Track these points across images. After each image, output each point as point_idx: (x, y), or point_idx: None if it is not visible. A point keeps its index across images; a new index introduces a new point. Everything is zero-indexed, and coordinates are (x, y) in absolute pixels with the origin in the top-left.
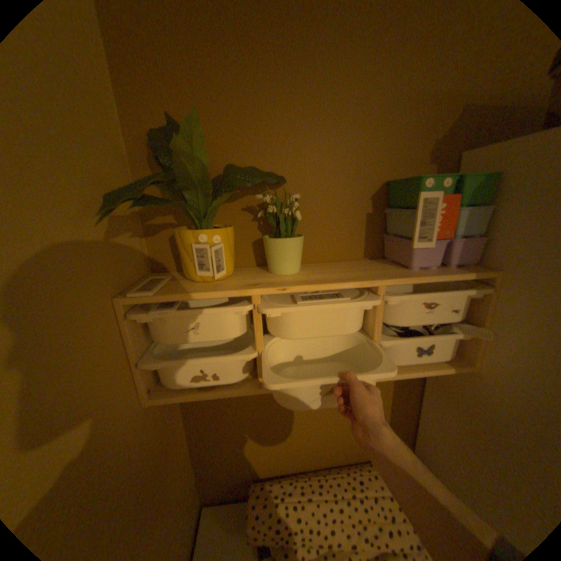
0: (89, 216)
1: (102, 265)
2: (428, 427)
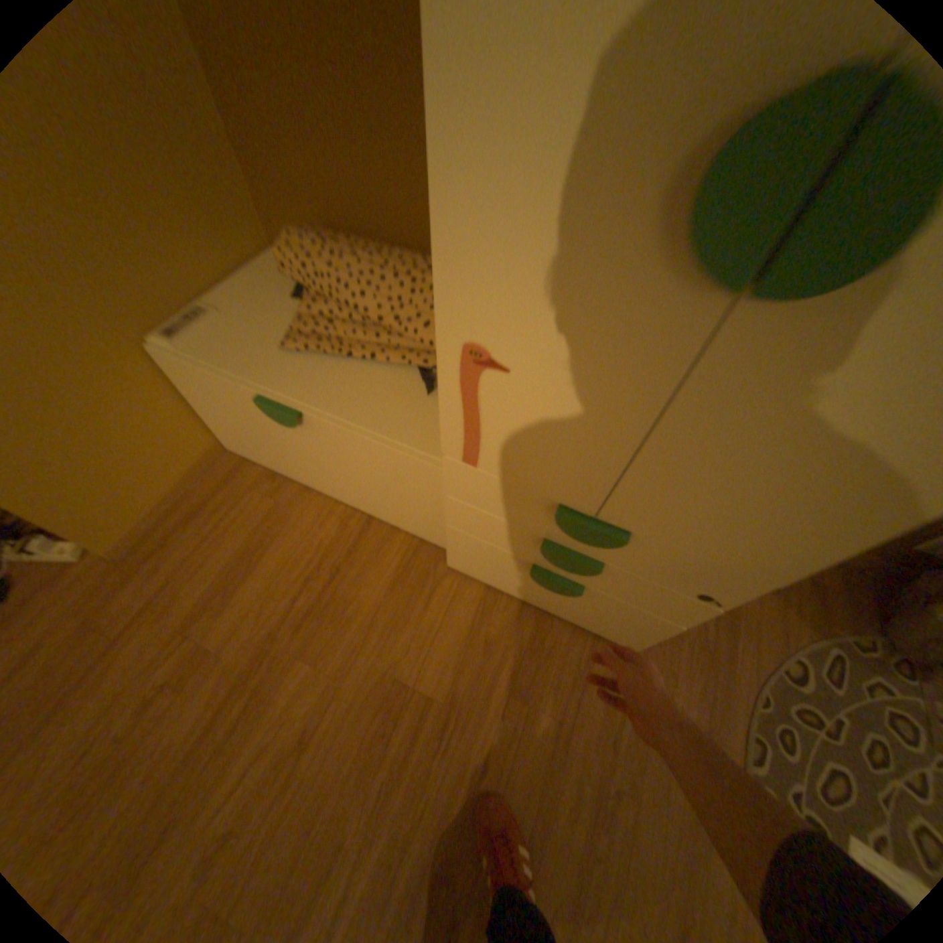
0: None
1: None
2: None
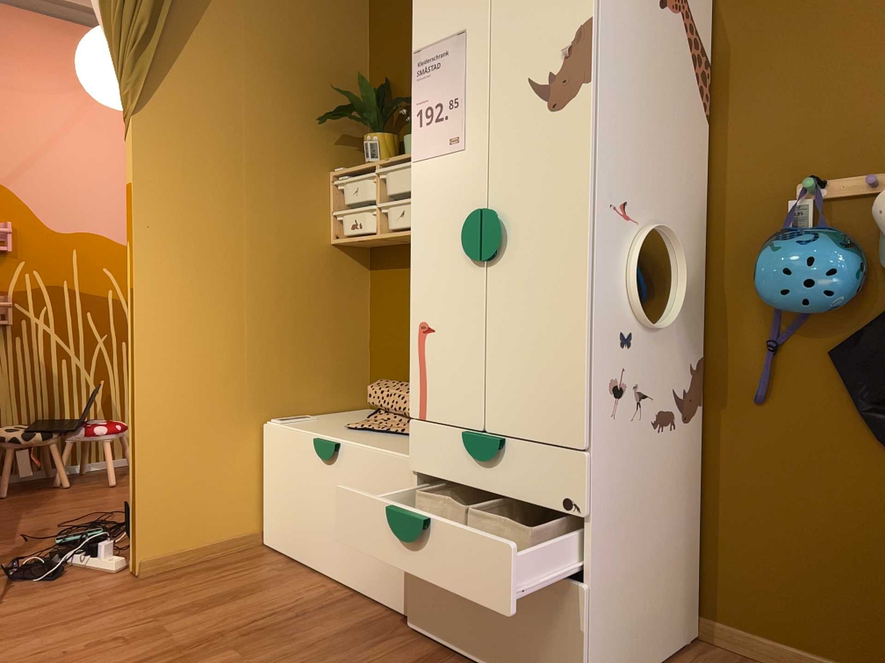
0: (329, 131)
1: (329, 155)
2: None
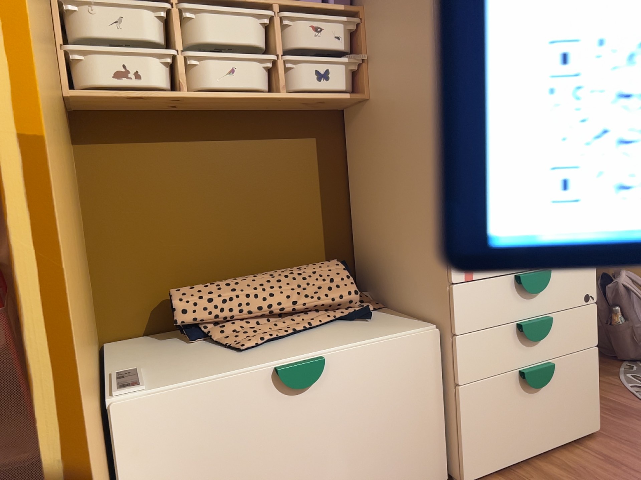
0: None
1: None
2: (359, 207)
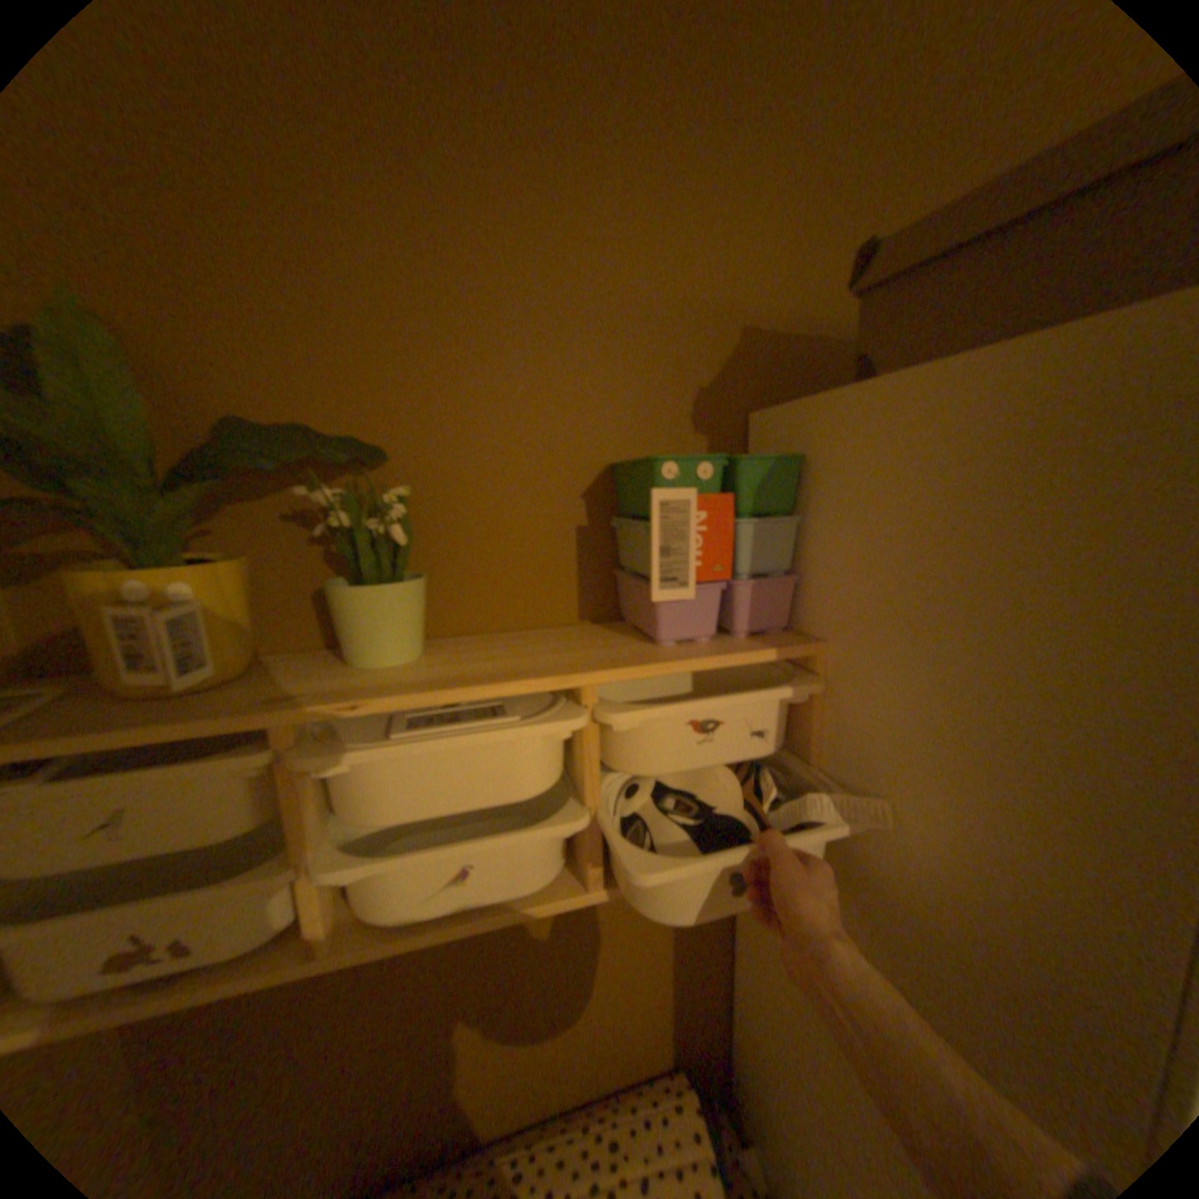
0: None
1: None
2: (750, 979)
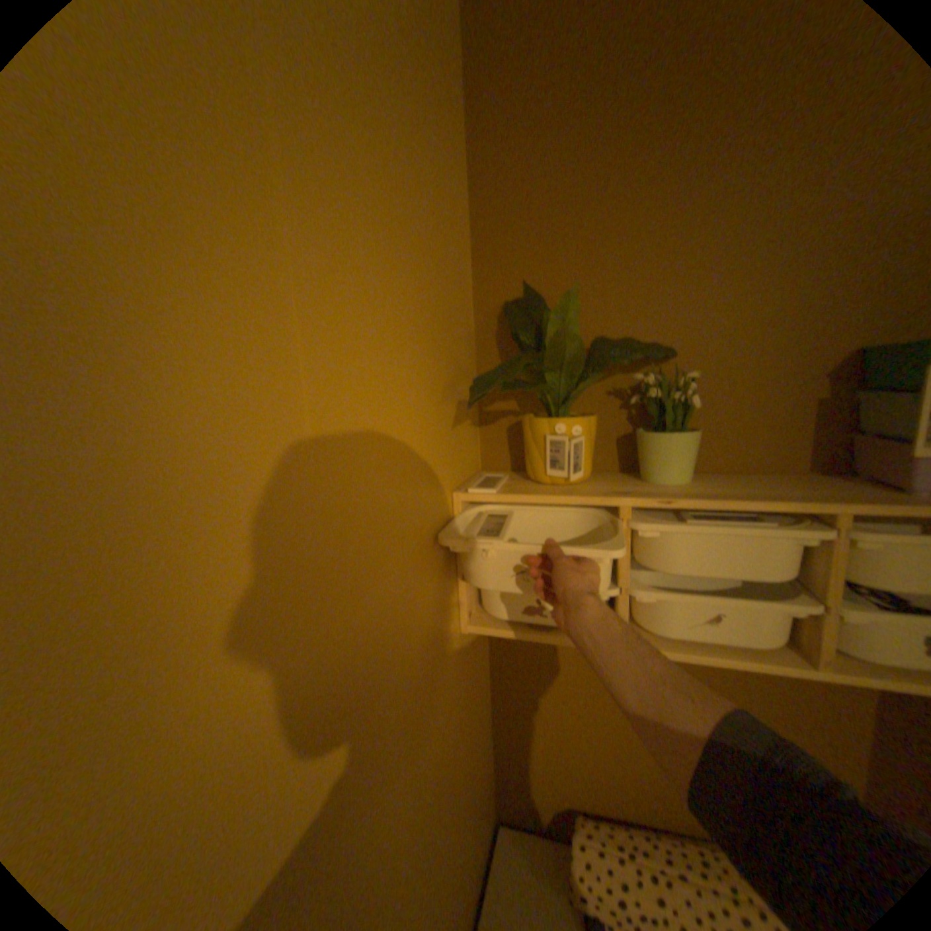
0: (446, 402)
1: (449, 455)
2: None
